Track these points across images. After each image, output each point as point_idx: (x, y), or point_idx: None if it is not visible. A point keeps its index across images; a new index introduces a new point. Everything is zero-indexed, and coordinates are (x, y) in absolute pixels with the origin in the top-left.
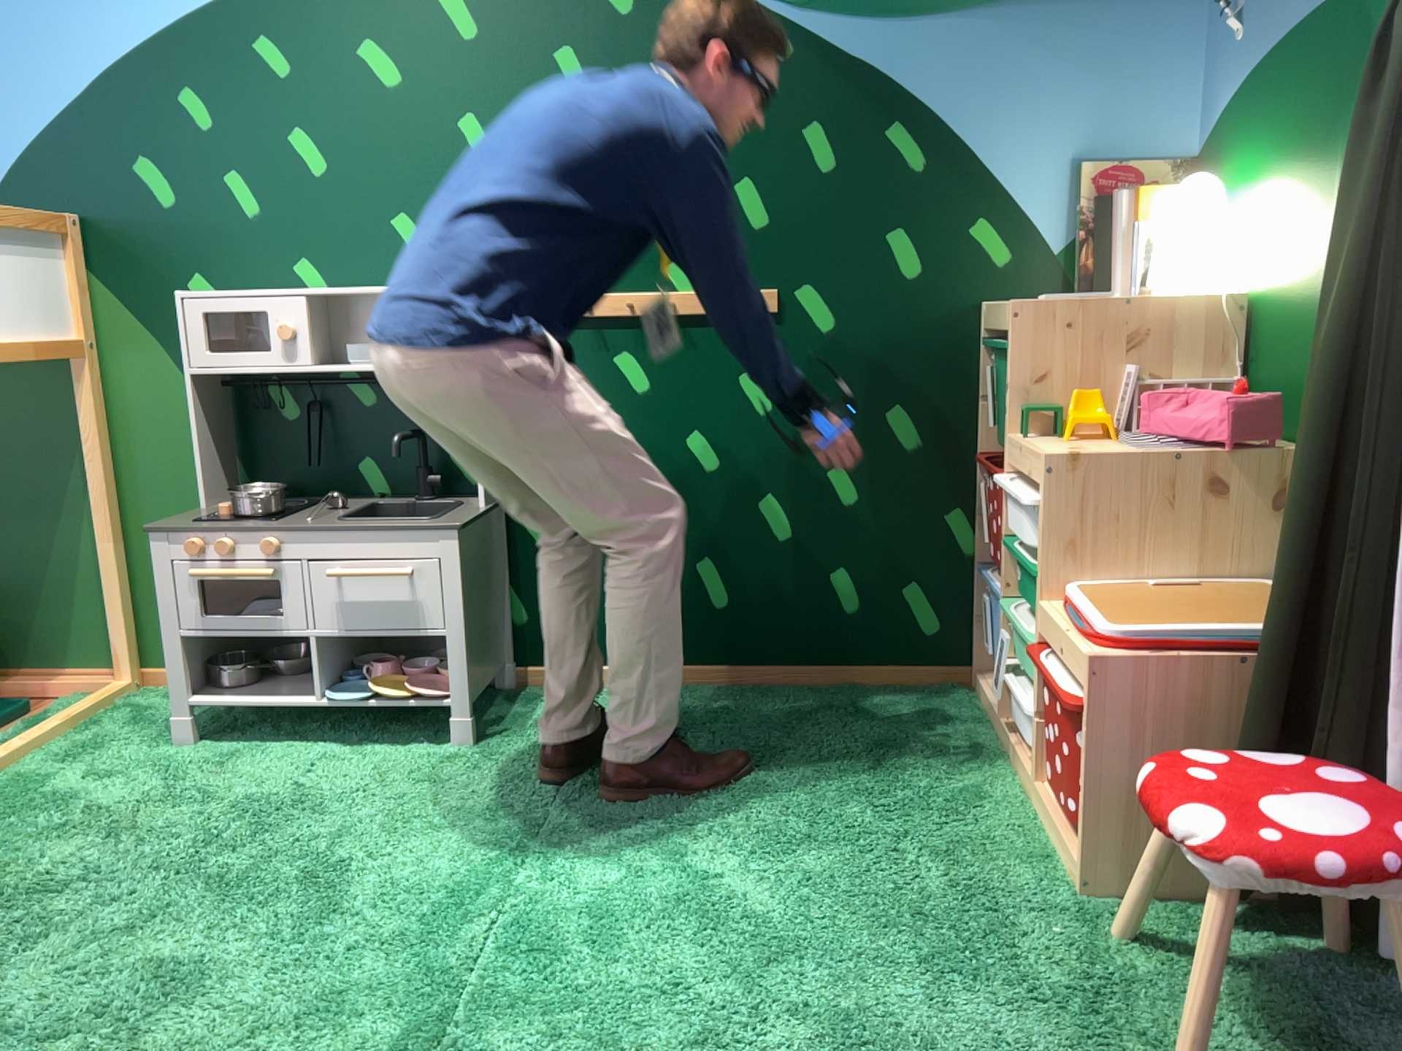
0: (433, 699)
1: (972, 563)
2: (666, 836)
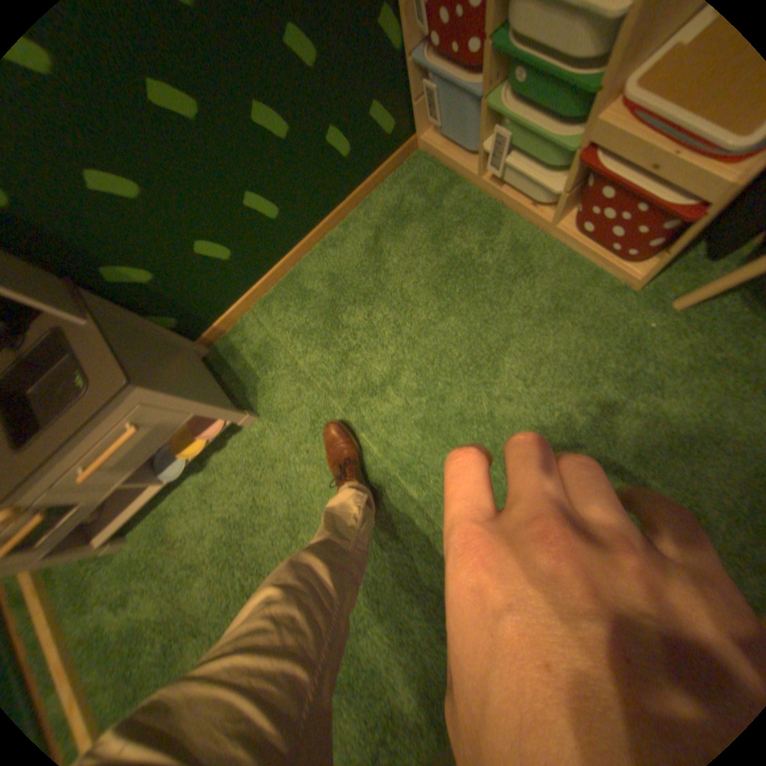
0: (223, 429)
1: (407, 54)
2: (430, 404)
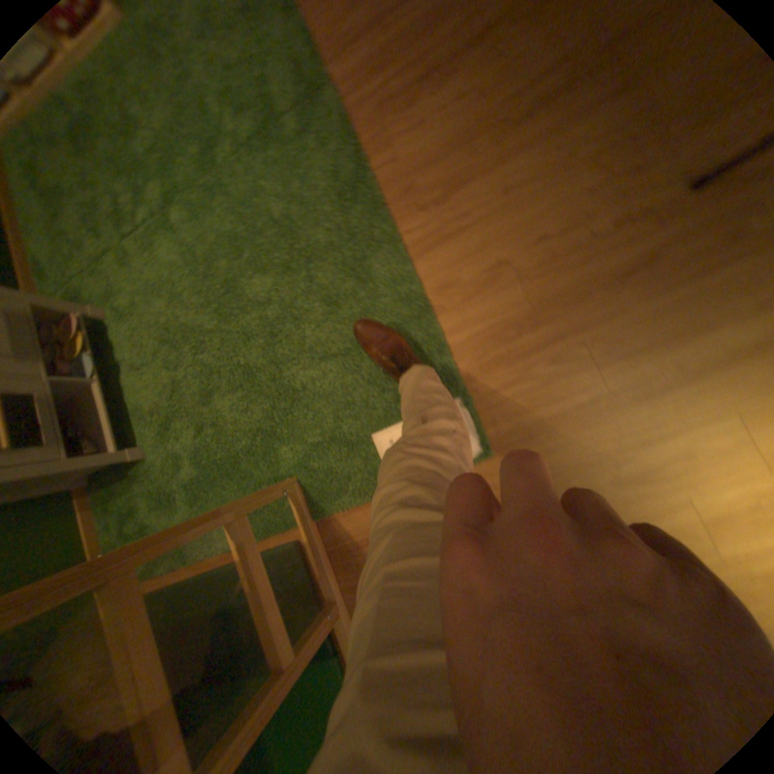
0: (73, 318)
1: None
2: (131, 170)
